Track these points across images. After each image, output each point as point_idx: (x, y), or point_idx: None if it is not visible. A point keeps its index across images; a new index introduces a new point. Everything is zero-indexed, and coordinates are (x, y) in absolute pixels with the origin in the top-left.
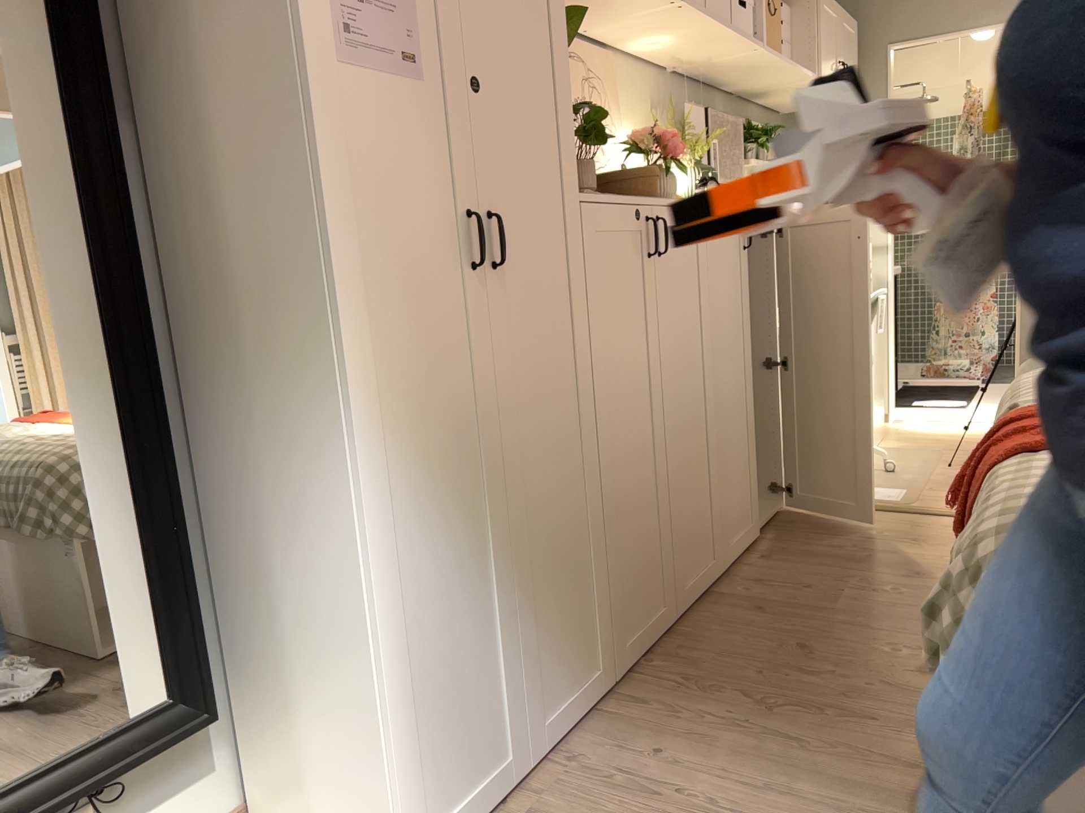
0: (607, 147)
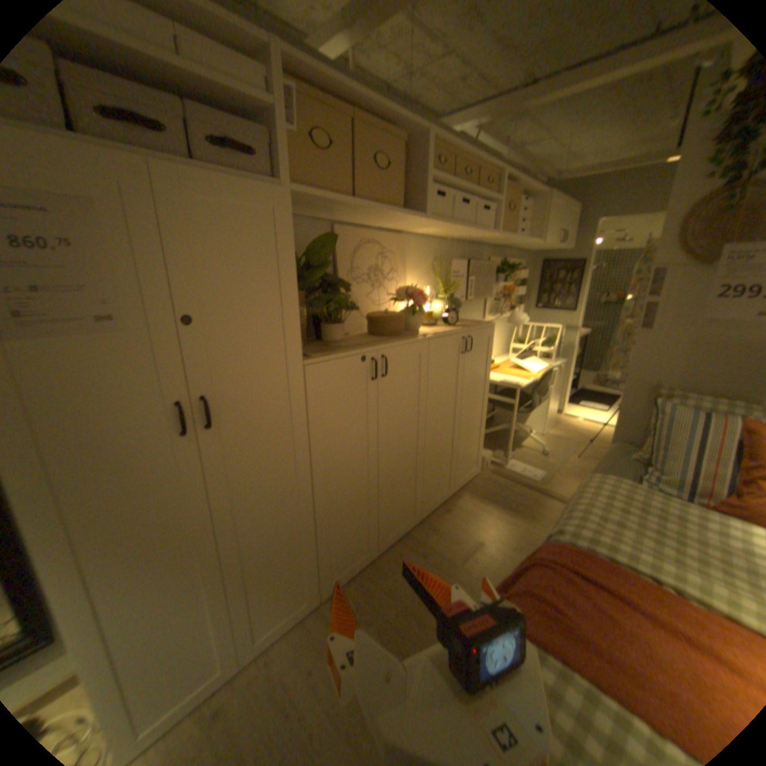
0: (385, 294)
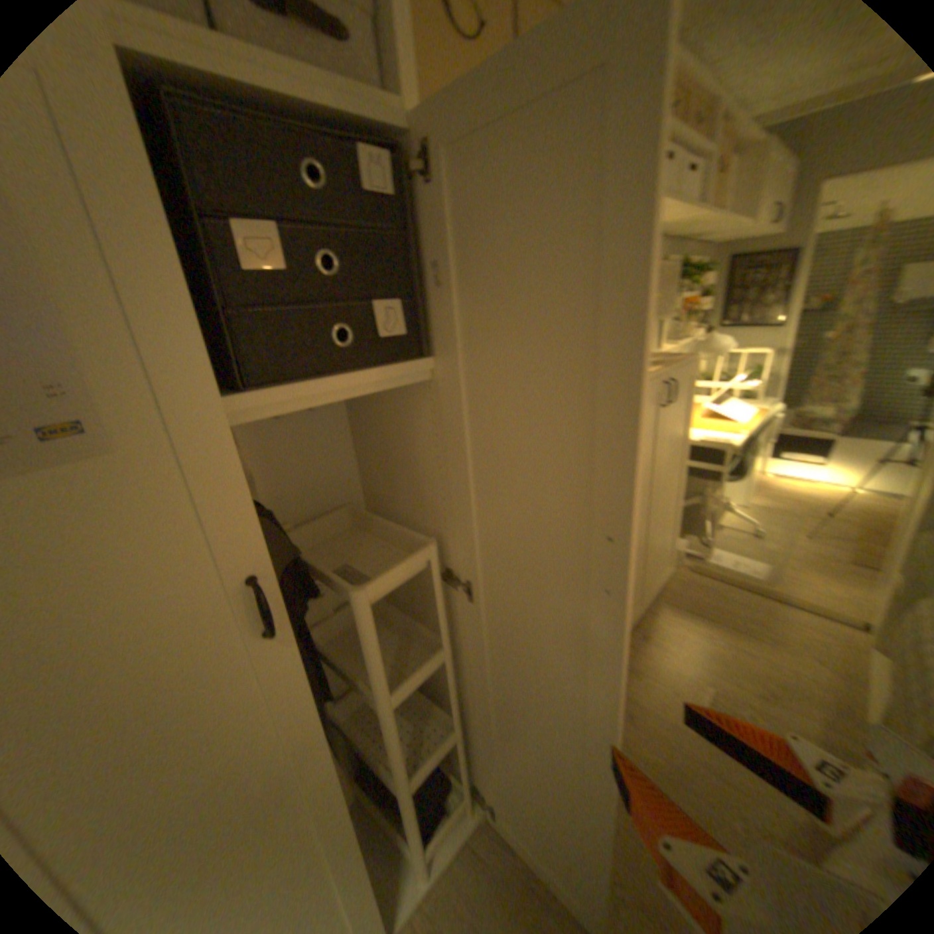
0: None
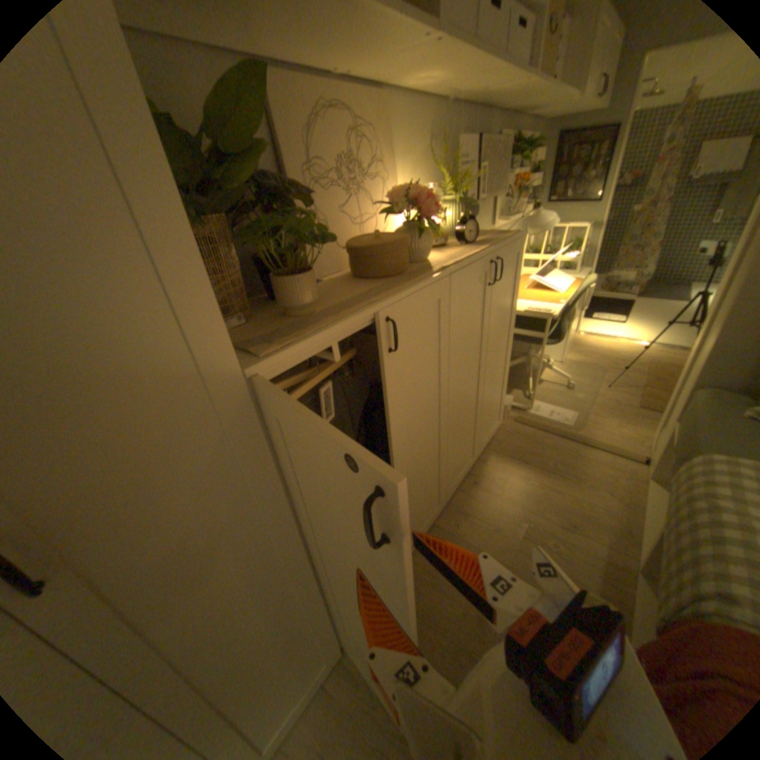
0: (369, 204)
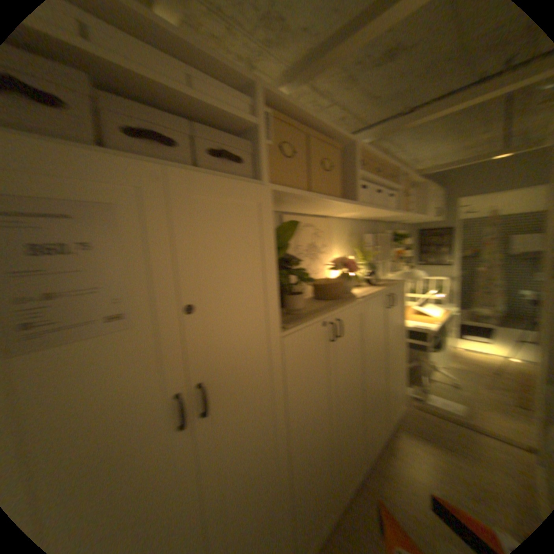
0: (323, 265)
